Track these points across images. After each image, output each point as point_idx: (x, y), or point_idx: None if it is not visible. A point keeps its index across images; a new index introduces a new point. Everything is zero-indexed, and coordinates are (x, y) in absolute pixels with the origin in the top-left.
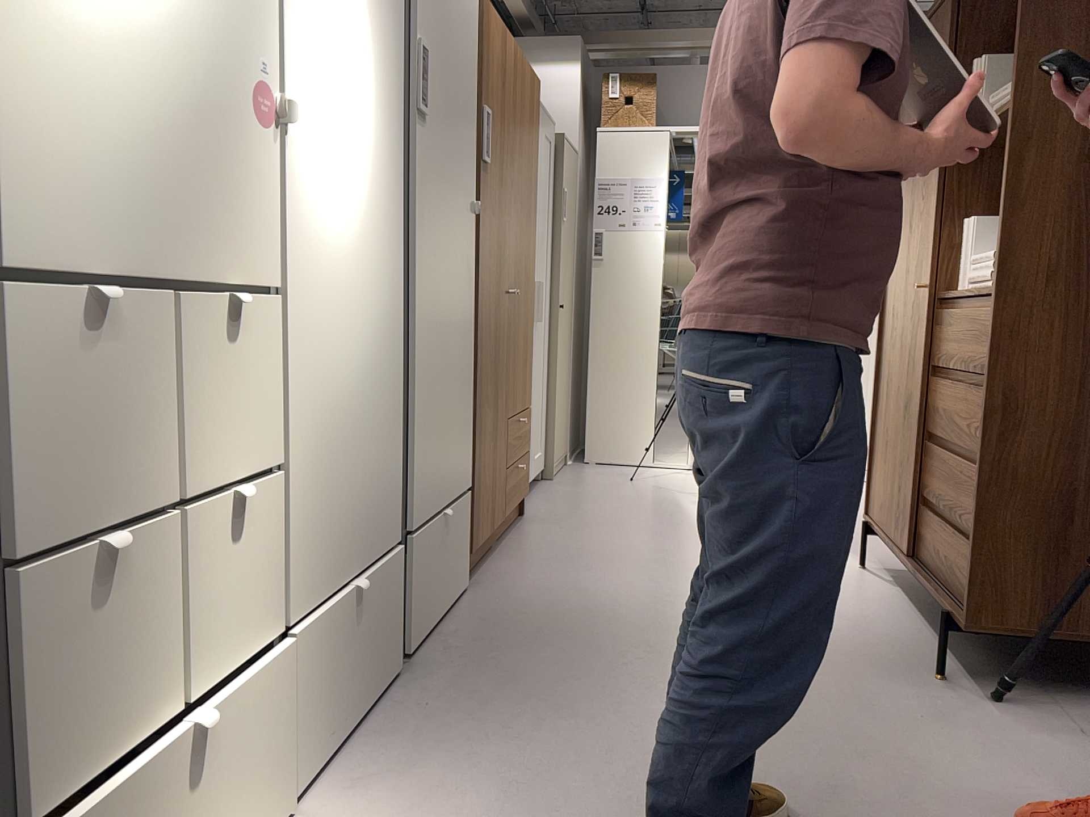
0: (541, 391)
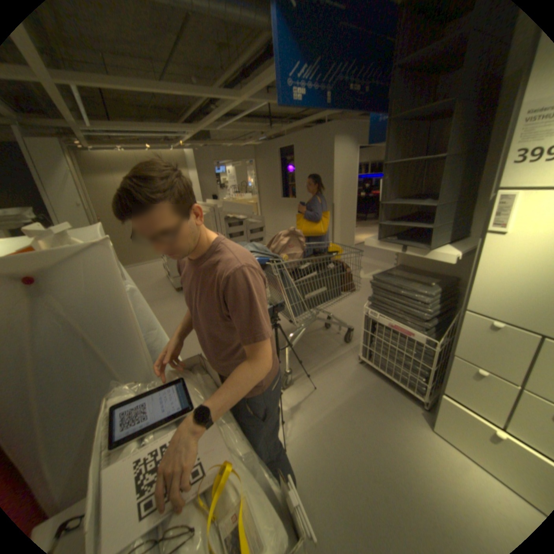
0: None
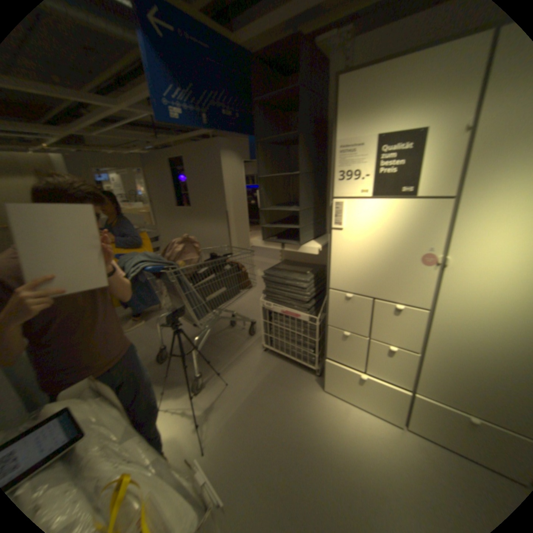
0: None
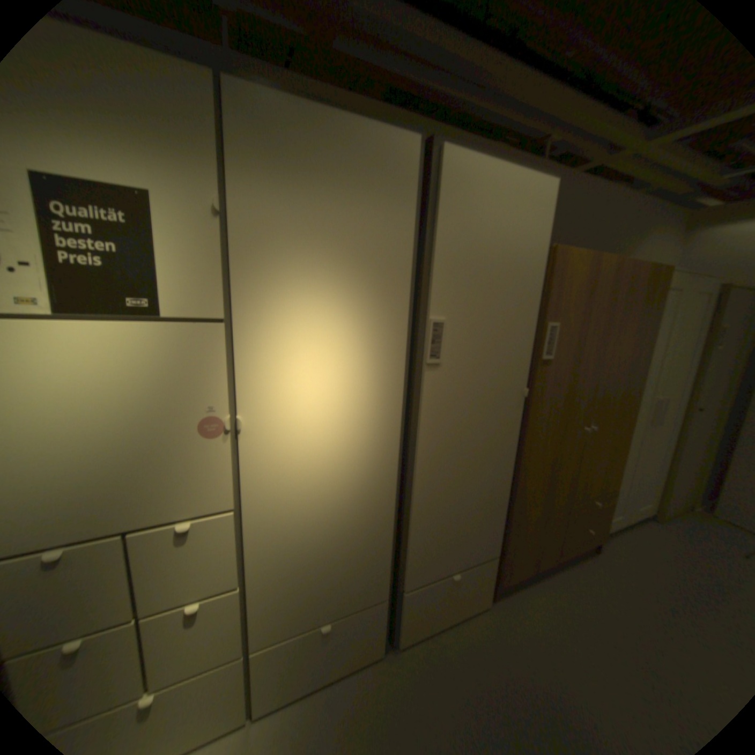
0: (660, 468)
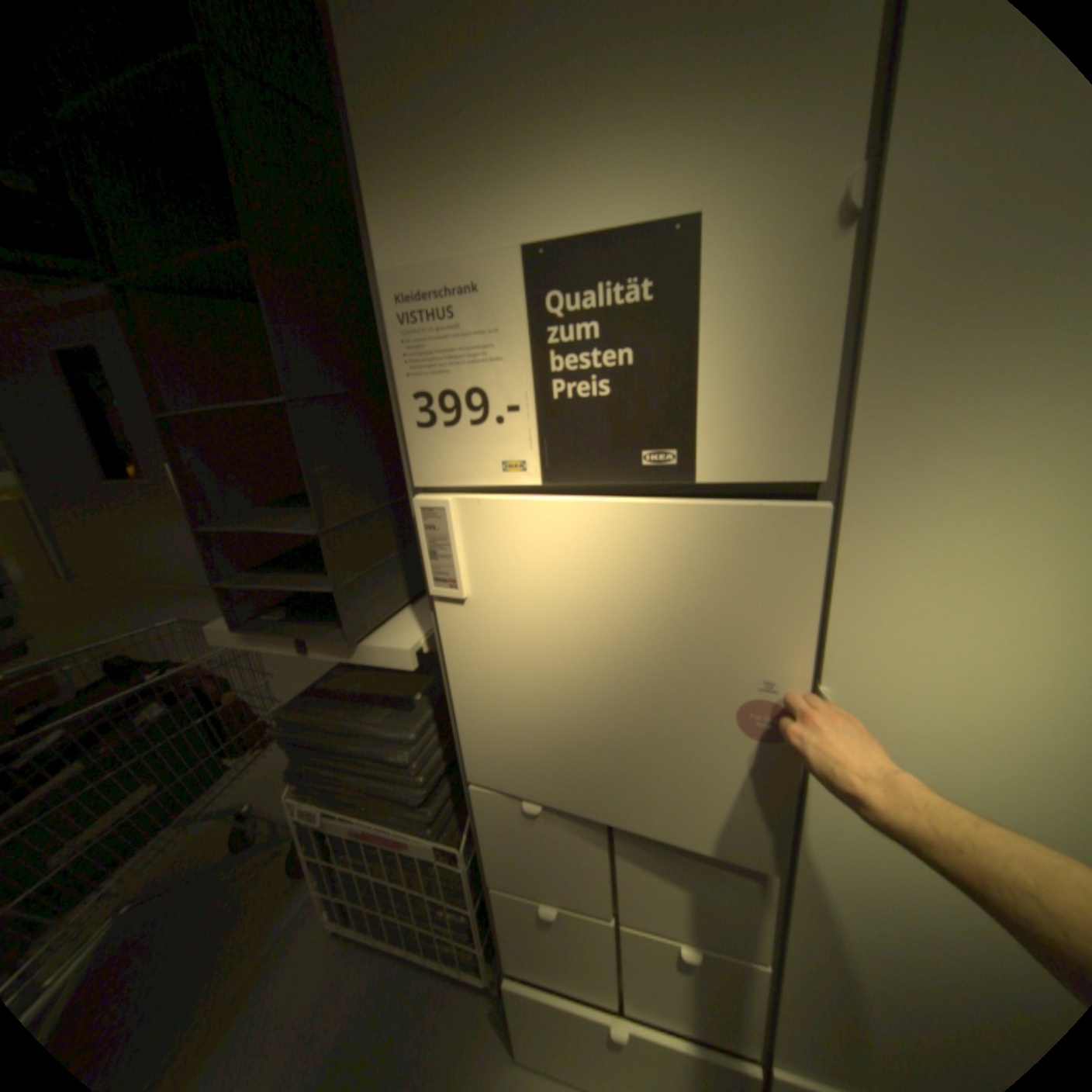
0: None
